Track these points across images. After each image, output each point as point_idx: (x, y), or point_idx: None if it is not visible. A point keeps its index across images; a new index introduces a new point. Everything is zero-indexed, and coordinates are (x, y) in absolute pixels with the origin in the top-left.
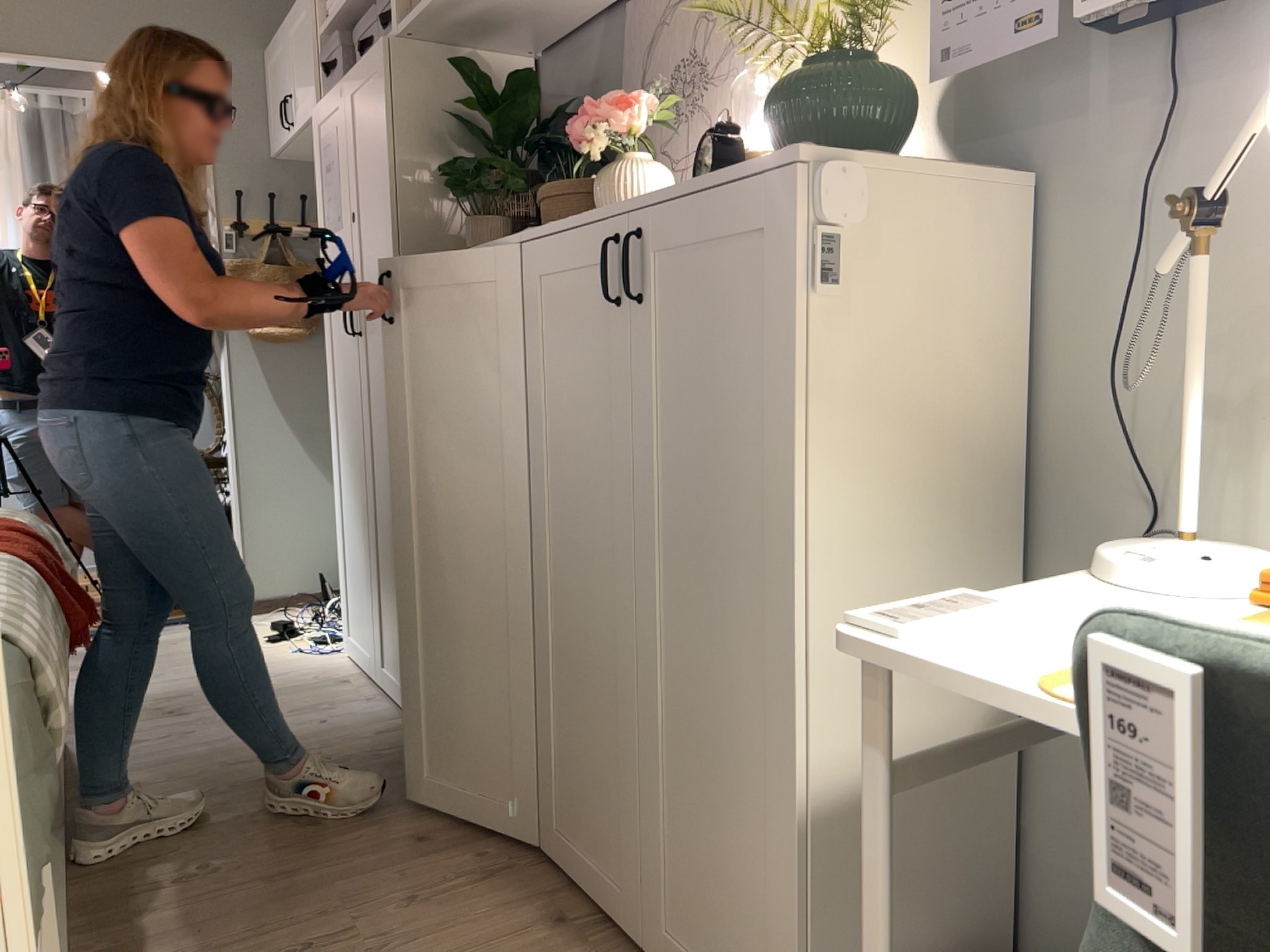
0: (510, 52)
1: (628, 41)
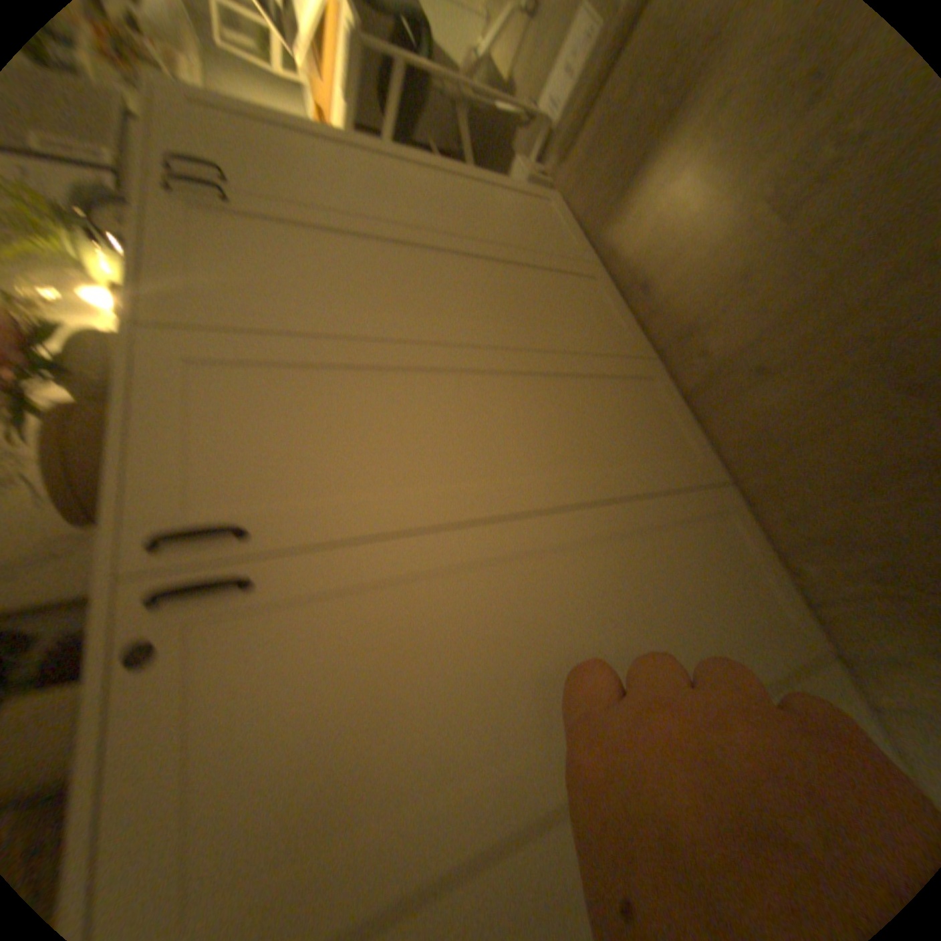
0: None
1: None
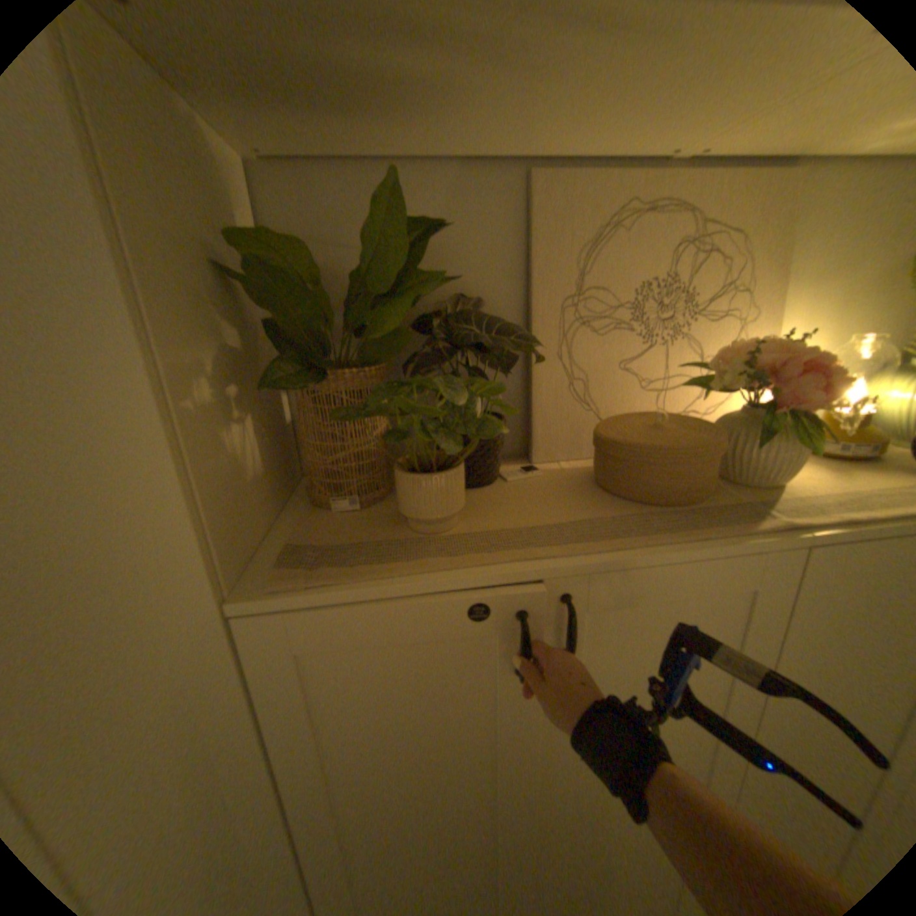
0: (237, 136)
1: (541, 222)
